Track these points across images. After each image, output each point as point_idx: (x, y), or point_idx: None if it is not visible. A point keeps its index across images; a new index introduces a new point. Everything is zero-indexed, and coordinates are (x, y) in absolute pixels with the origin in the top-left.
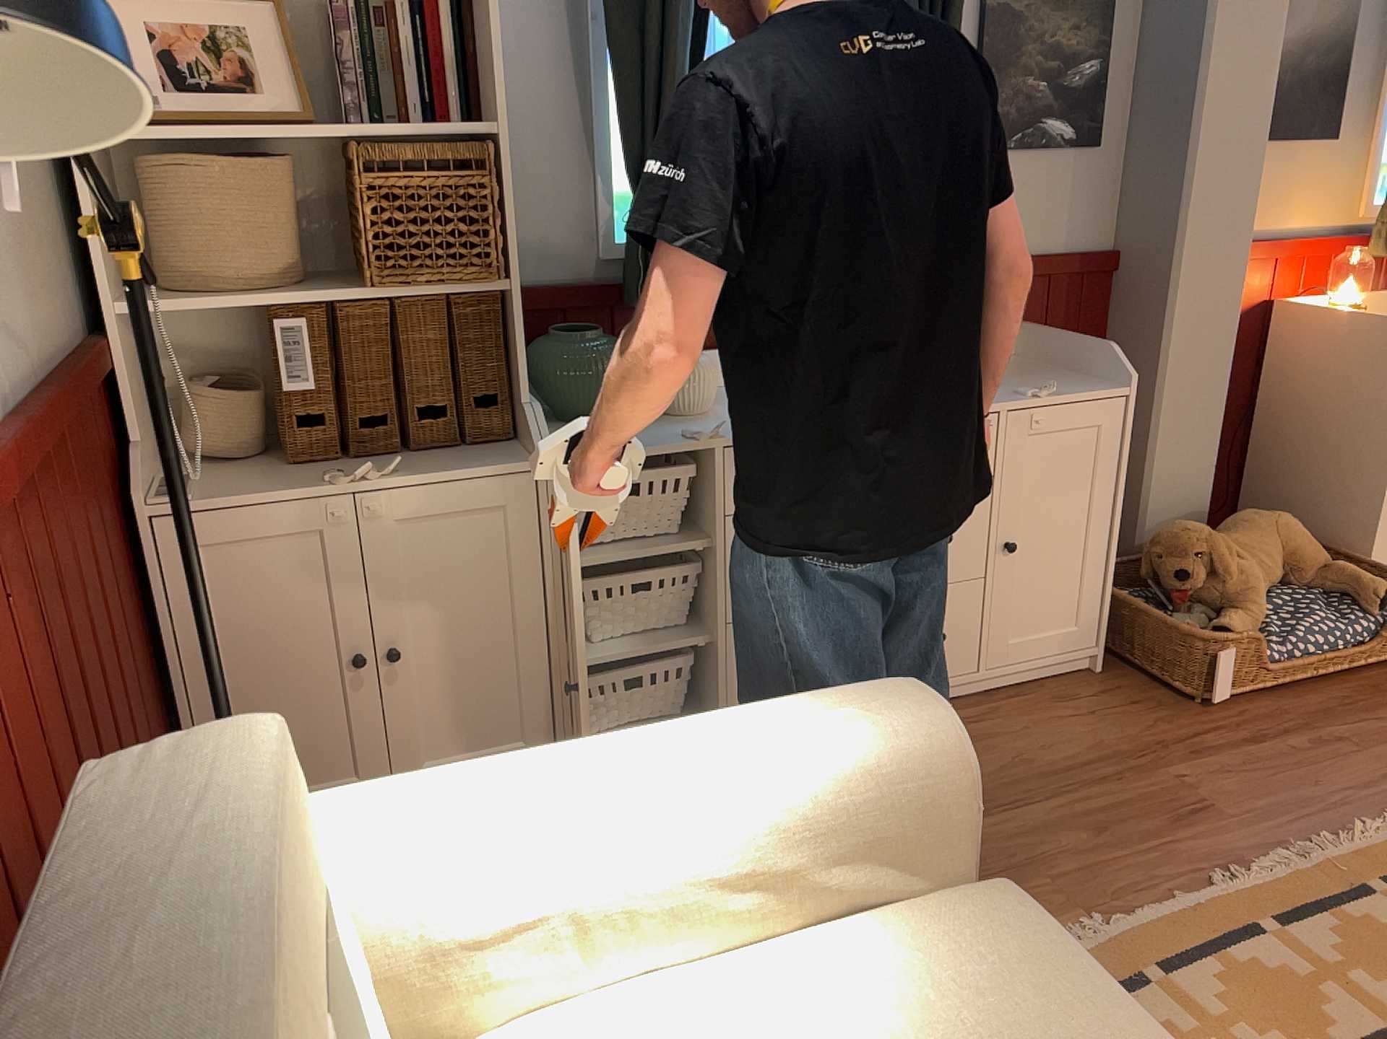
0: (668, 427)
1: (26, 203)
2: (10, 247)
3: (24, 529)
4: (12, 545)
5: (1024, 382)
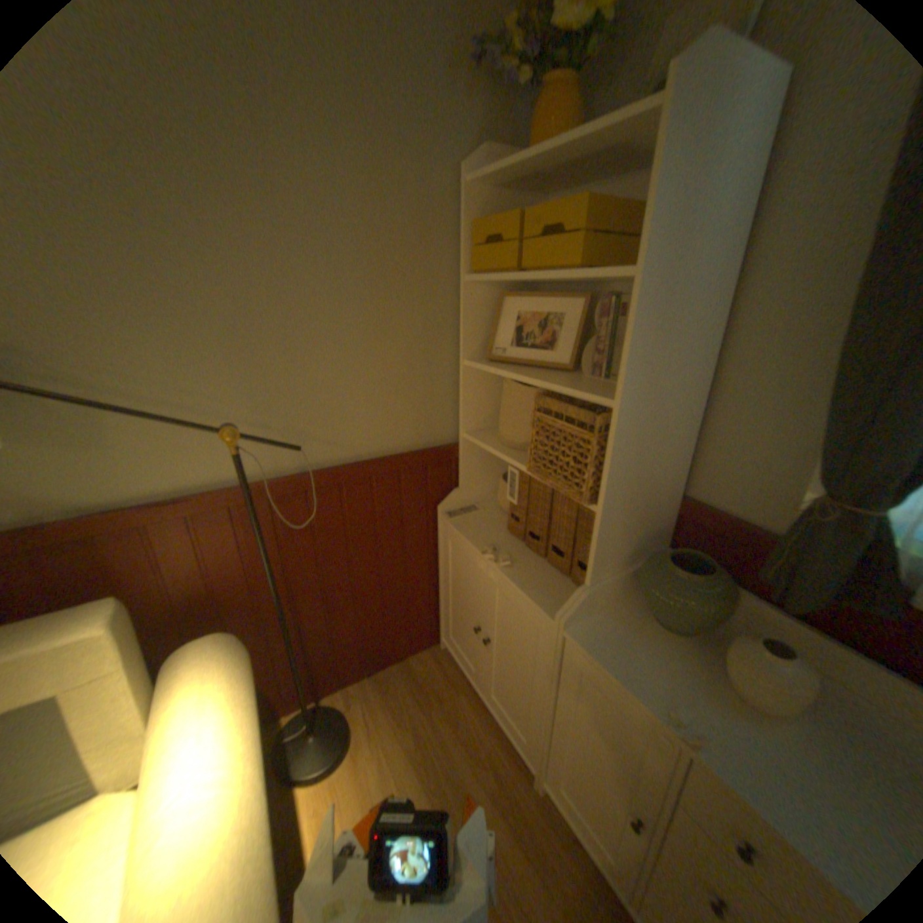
0: (695, 692)
1: (410, 390)
2: (369, 410)
3: (291, 510)
4: (273, 514)
5: None
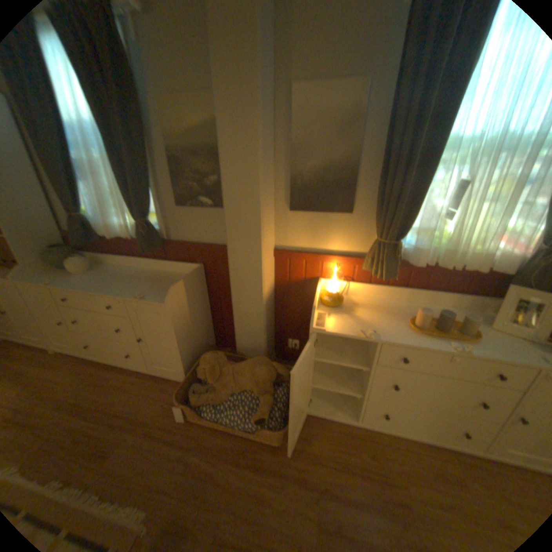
0: (54, 278)
1: None
2: None
3: None
4: None
5: (155, 290)
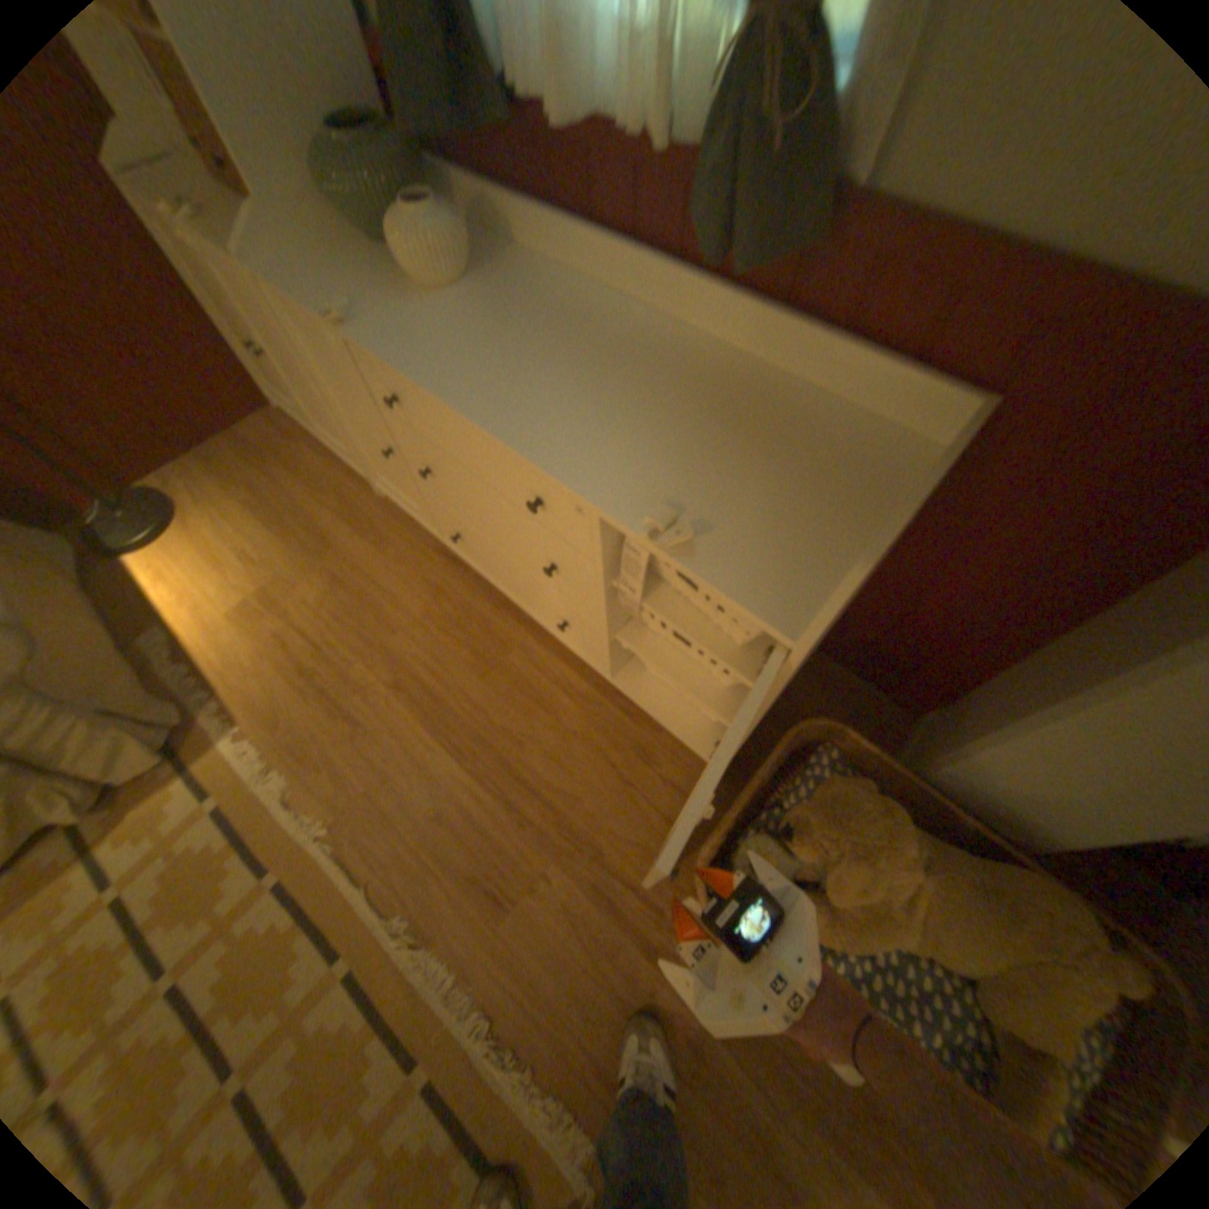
0: (362, 287)
1: None
2: None
3: None
4: None
5: (741, 499)
